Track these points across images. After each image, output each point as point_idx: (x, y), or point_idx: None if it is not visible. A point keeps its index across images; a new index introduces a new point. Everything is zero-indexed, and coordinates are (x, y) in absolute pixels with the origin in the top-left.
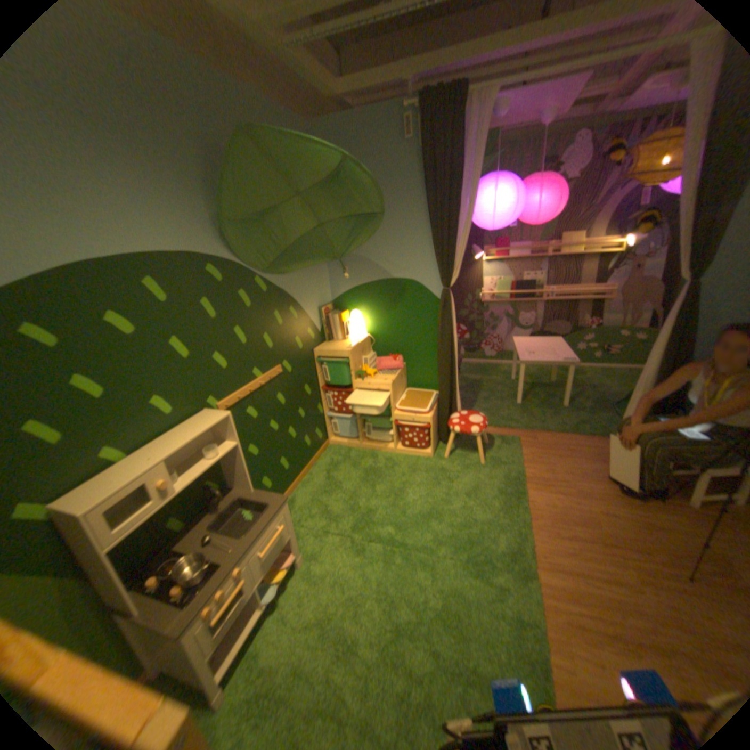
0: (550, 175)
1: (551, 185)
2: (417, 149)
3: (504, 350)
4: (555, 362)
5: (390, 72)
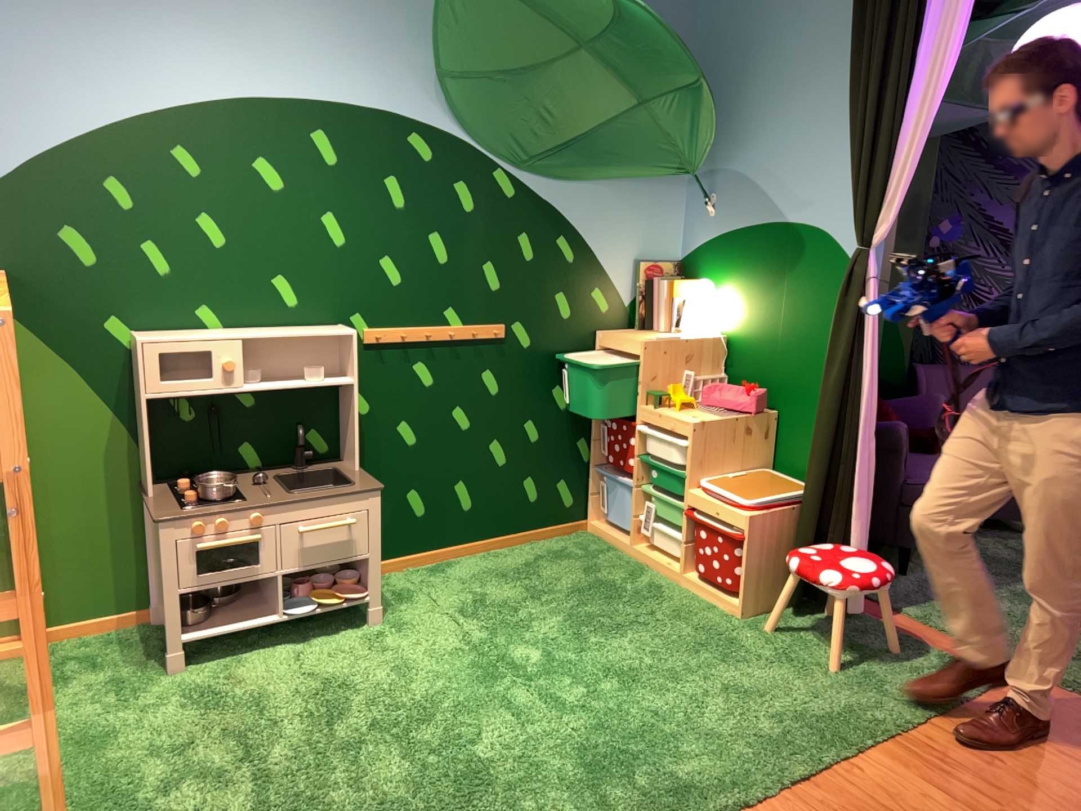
0: None
1: None
2: None
3: None
4: None
5: None
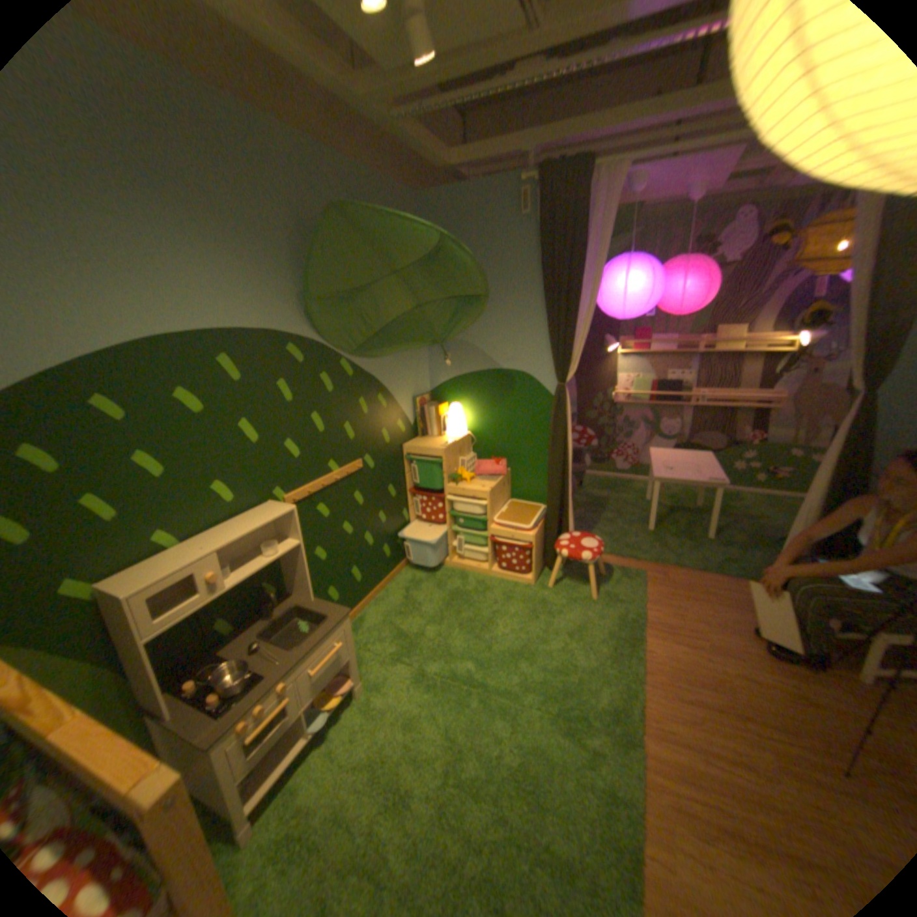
0: (698, 258)
1: (699, 269)
2: (535, 226)
3: (641, 463)
4: (697, 482)
5: (510, 143)
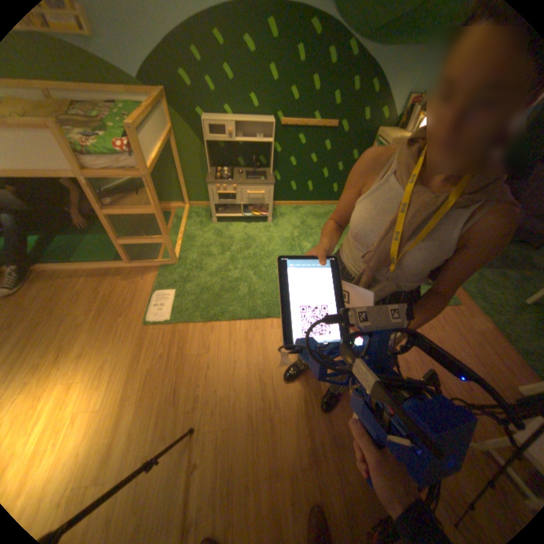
0: None
1: None
2: None
3: None
4: None
5: None
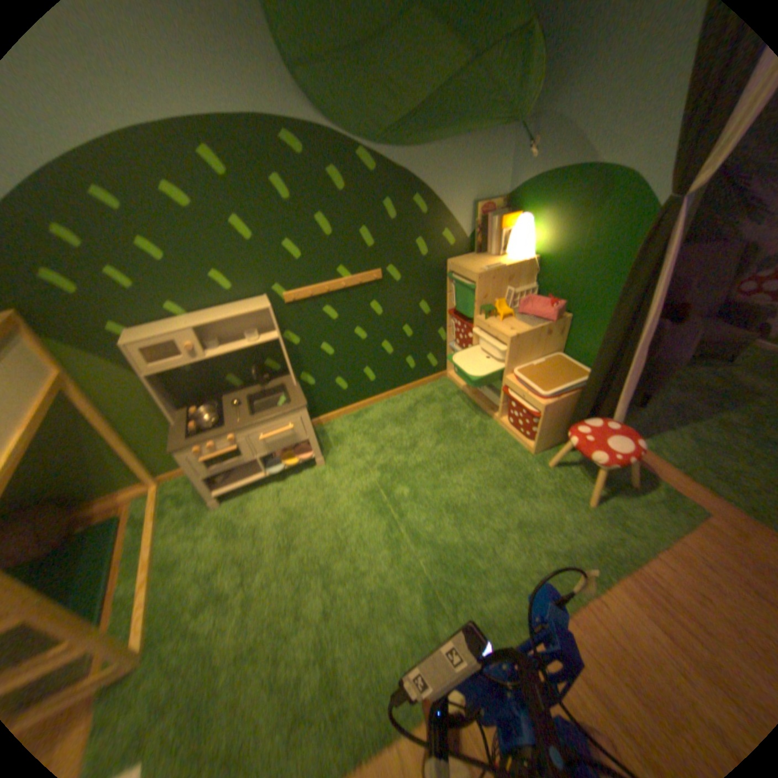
0: None
1: None
2: None
3: None
4: None
5: None
